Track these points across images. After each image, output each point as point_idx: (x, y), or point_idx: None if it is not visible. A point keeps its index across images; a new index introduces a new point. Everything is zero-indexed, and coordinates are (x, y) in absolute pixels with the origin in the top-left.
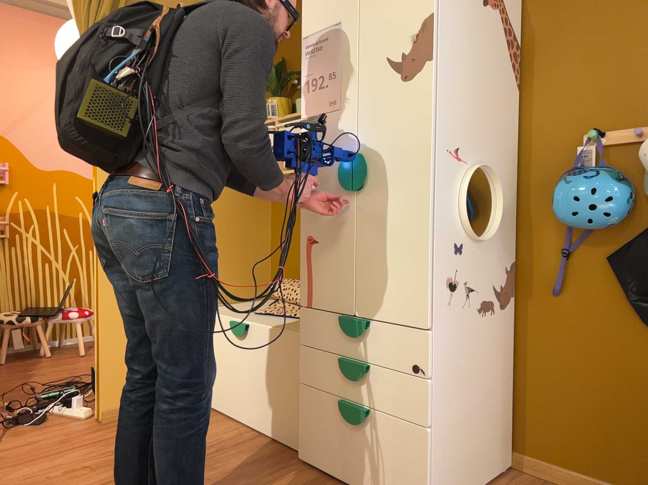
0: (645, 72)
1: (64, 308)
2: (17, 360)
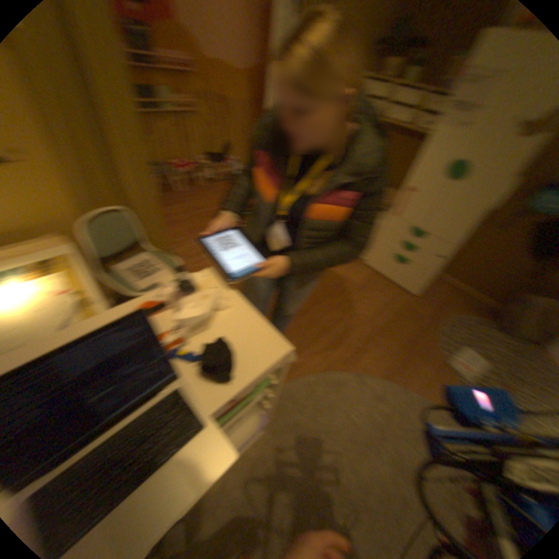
0: None
1: (229, 157)
2: (213, 184)
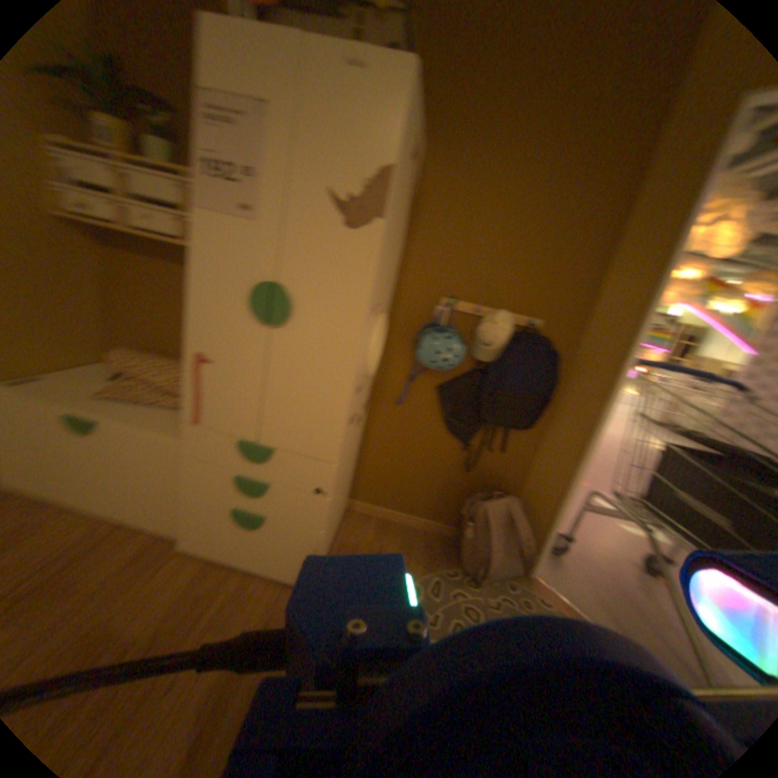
0: (490, 265)
1: None
2: None
